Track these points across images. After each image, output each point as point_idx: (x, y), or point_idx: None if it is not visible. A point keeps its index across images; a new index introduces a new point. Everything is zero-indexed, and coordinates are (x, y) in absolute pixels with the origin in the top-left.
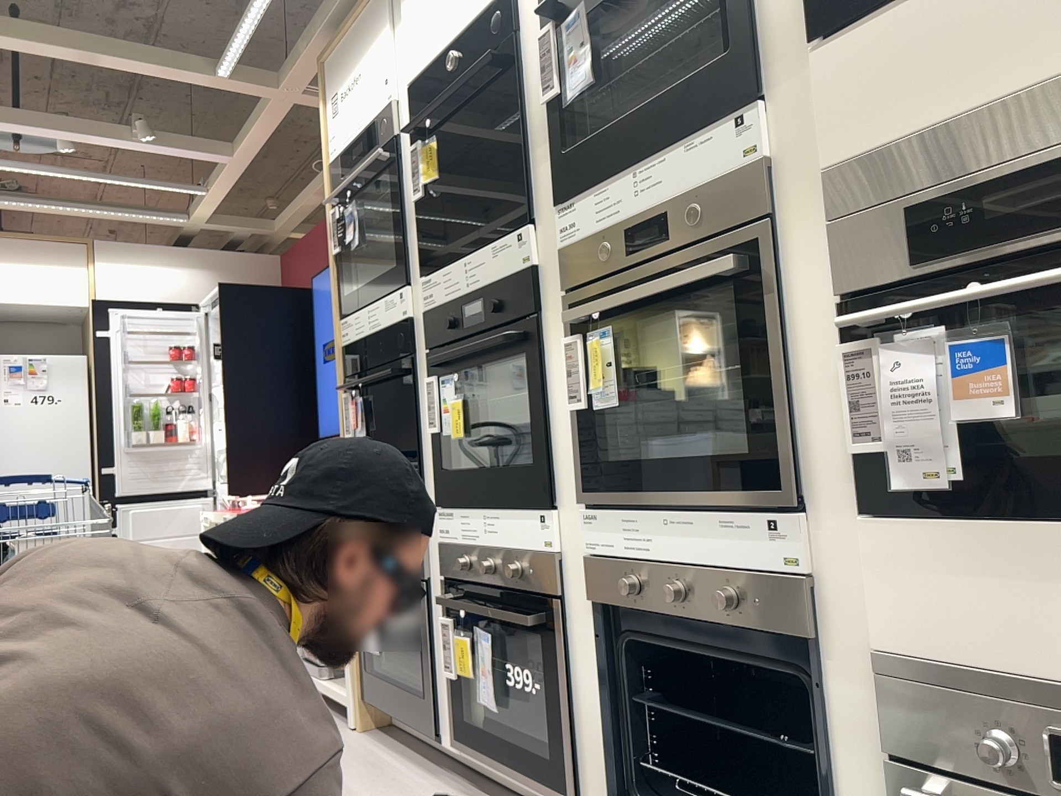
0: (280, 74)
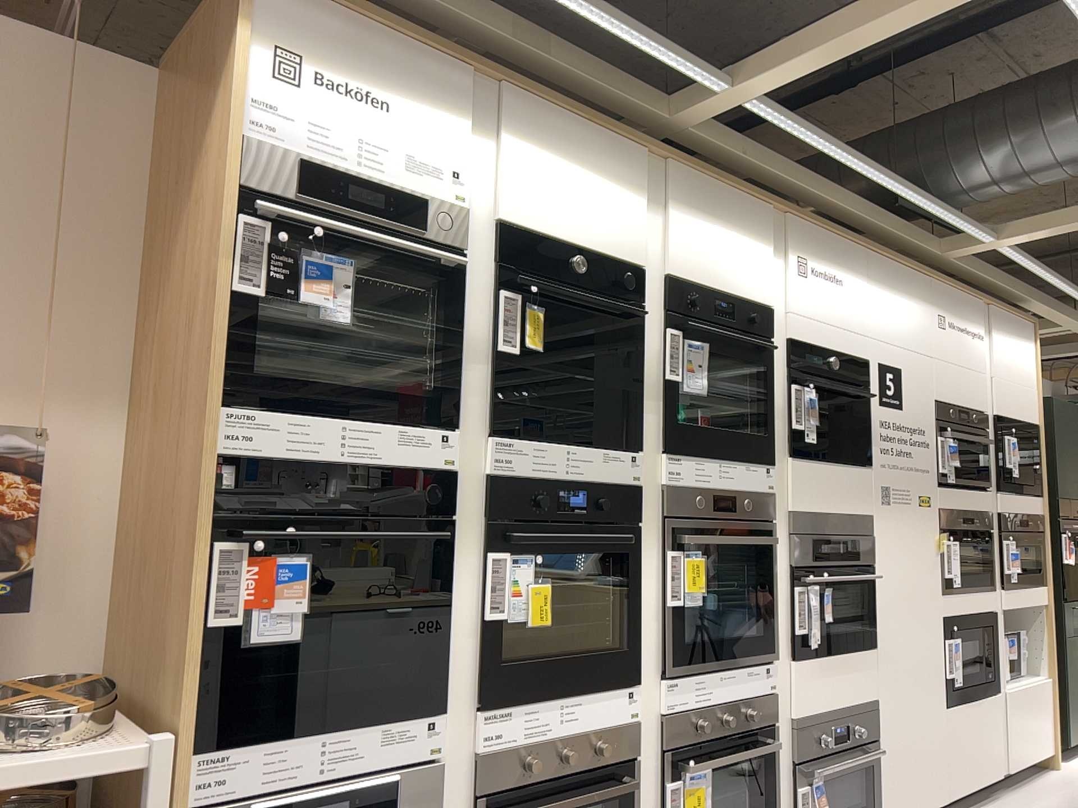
0: None
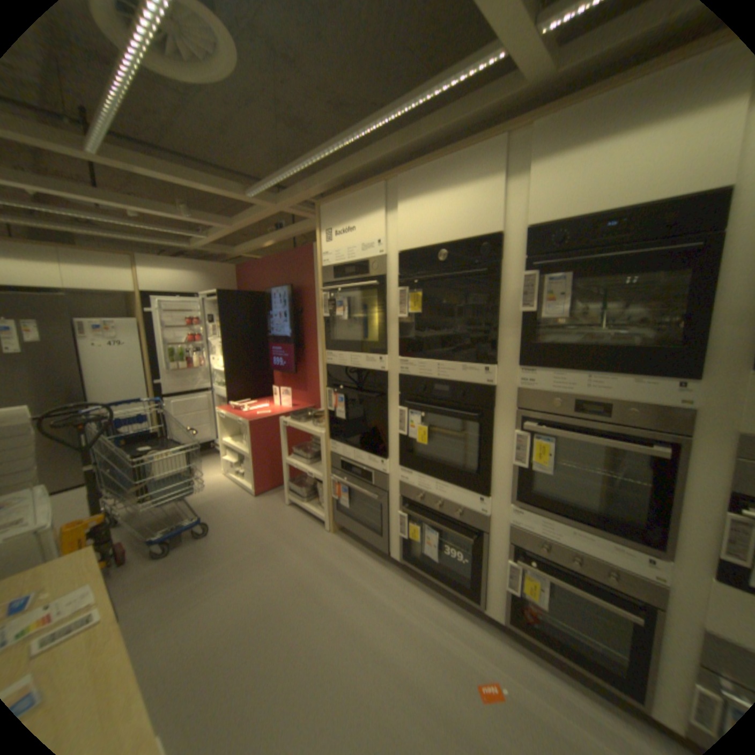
0: (276, 197)
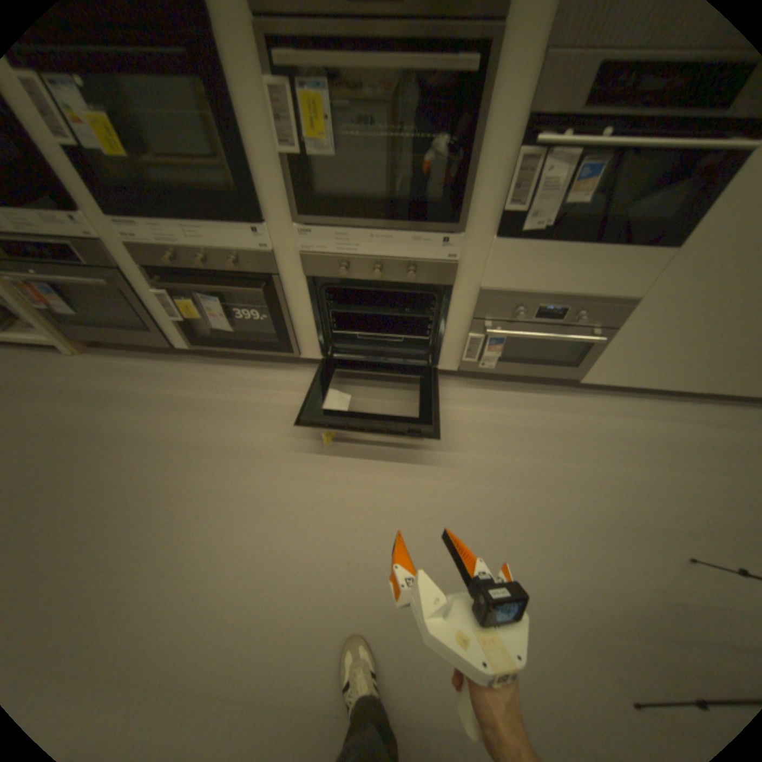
0: None
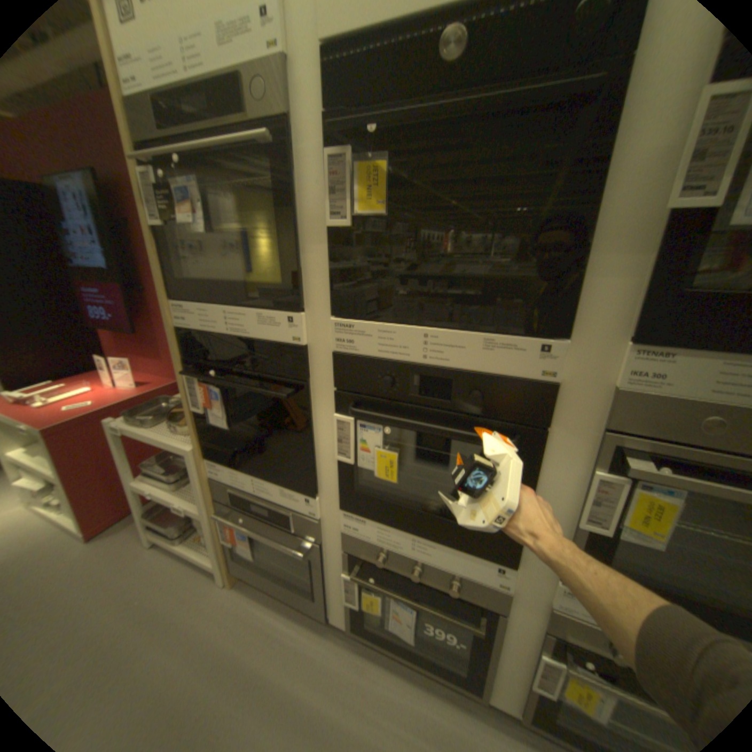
0: None
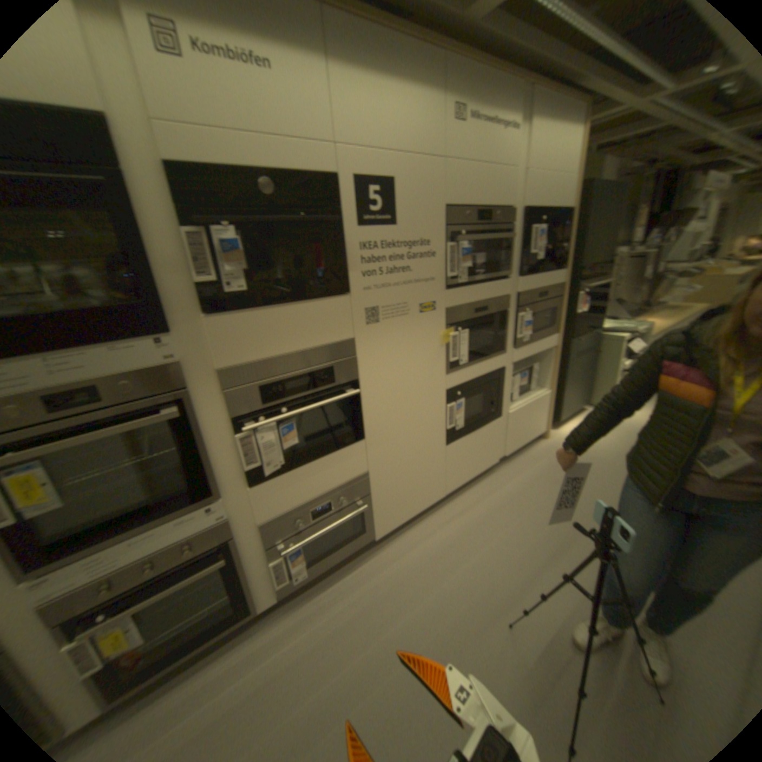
0: None
